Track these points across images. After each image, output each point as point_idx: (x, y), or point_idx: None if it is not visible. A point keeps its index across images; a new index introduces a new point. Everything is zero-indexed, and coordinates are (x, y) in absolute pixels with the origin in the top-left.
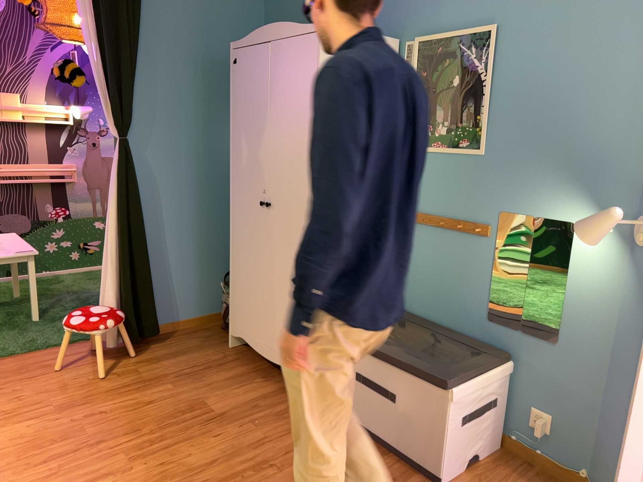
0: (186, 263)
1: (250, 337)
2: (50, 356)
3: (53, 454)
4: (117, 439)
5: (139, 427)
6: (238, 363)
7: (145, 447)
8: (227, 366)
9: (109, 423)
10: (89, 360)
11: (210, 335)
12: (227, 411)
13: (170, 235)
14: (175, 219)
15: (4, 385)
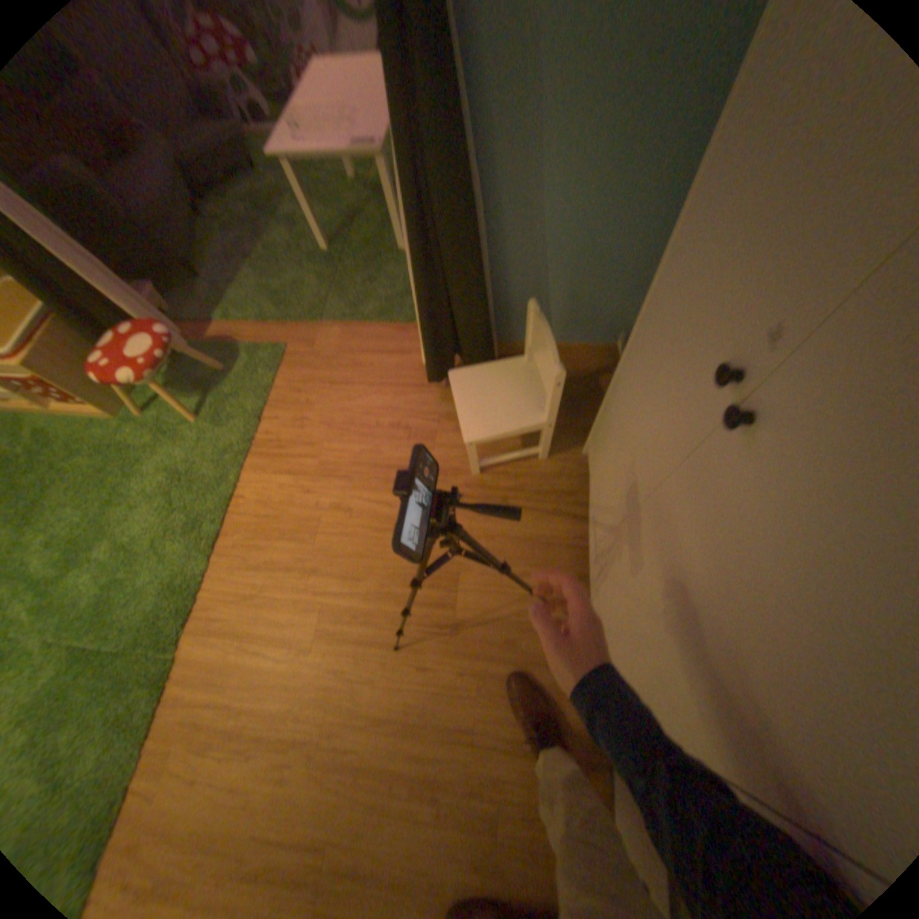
0: (583, 262)
1: (591, 508)
2: (372, 346)
3: (269, 561)
4: (330, 581)
5: (361, 575)
6: (564, 511)
7: (341, 624)
8: (544, 509)
9: (341, 541)
10: (401, 381)
11: (579, 401)
12: (467, 627)
13: (557, 199)
14: (575, 159)
15: (305, 388)
